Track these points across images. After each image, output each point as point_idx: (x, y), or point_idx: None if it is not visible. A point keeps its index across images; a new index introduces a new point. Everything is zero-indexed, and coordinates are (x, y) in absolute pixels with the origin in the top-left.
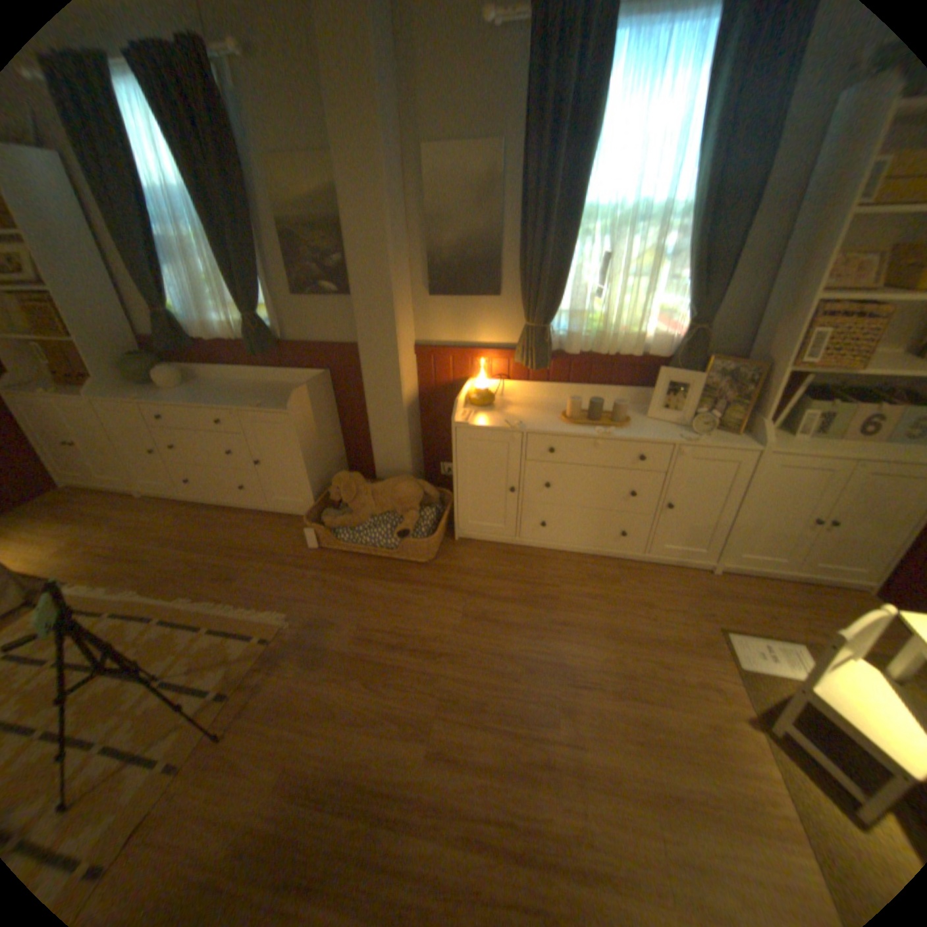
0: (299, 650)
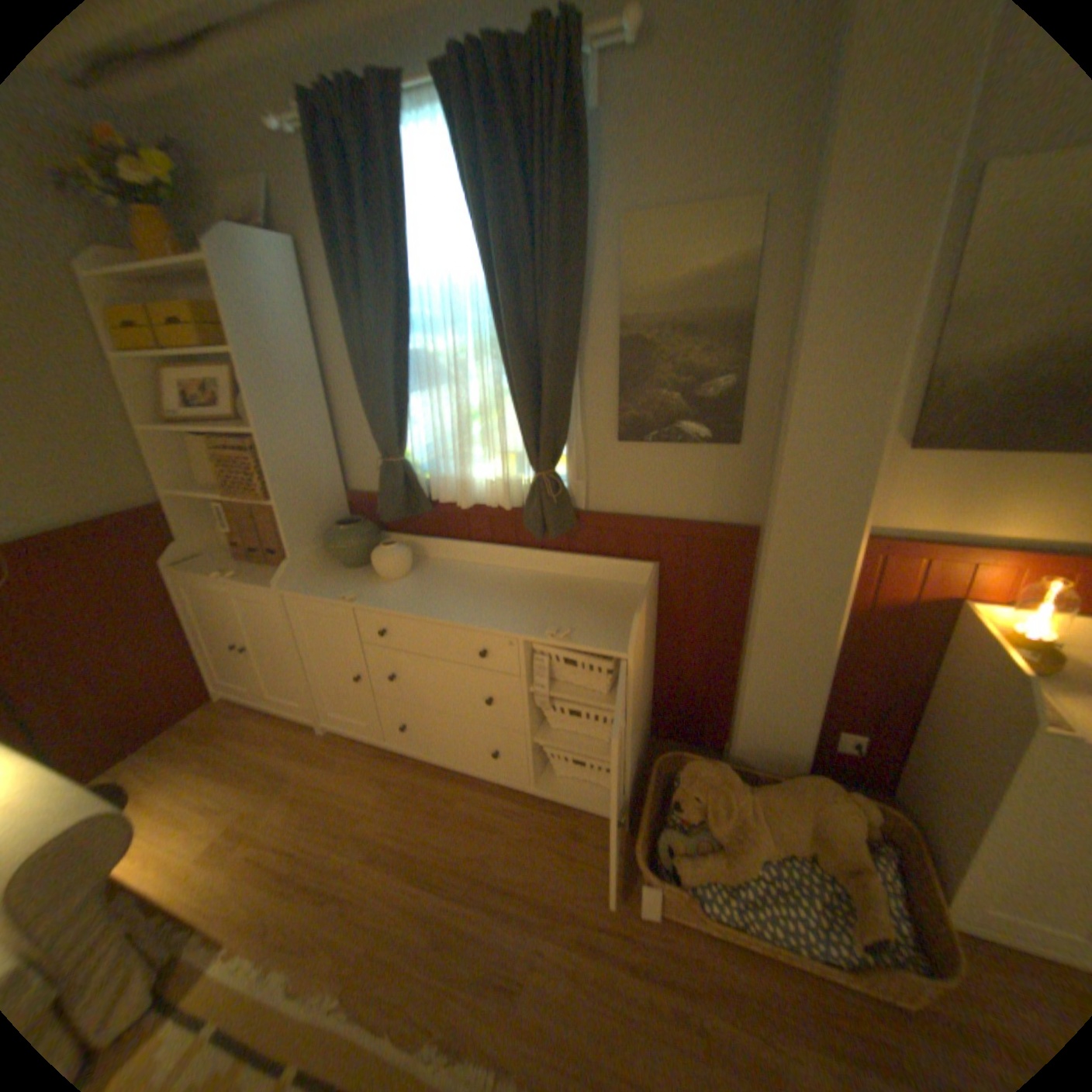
0: None
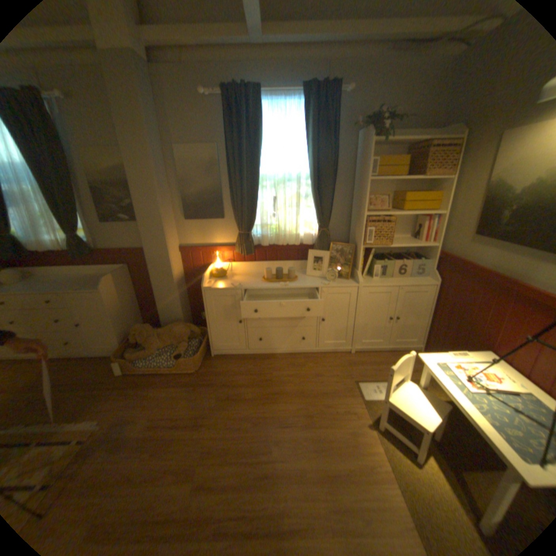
0: (106, 443)
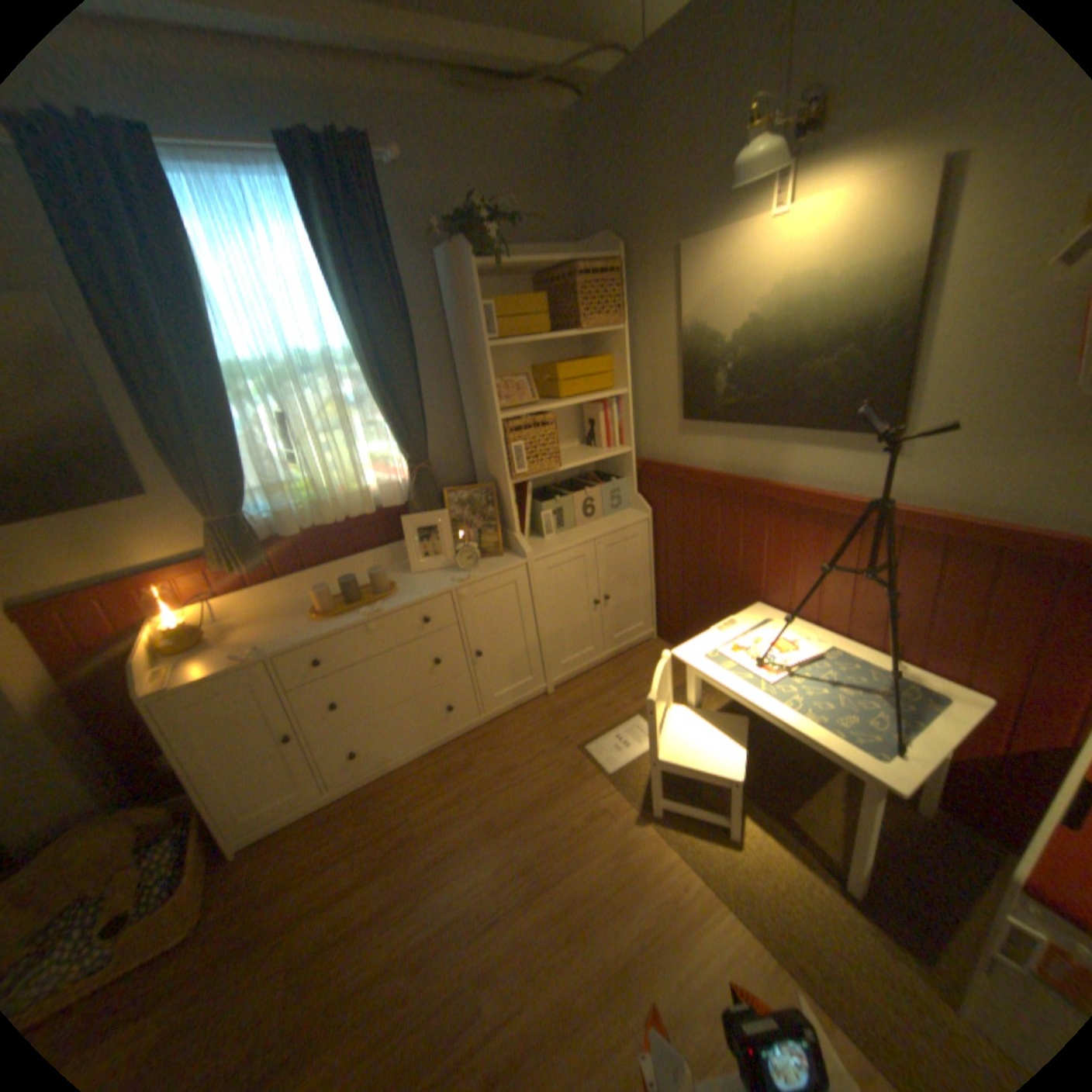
0: None
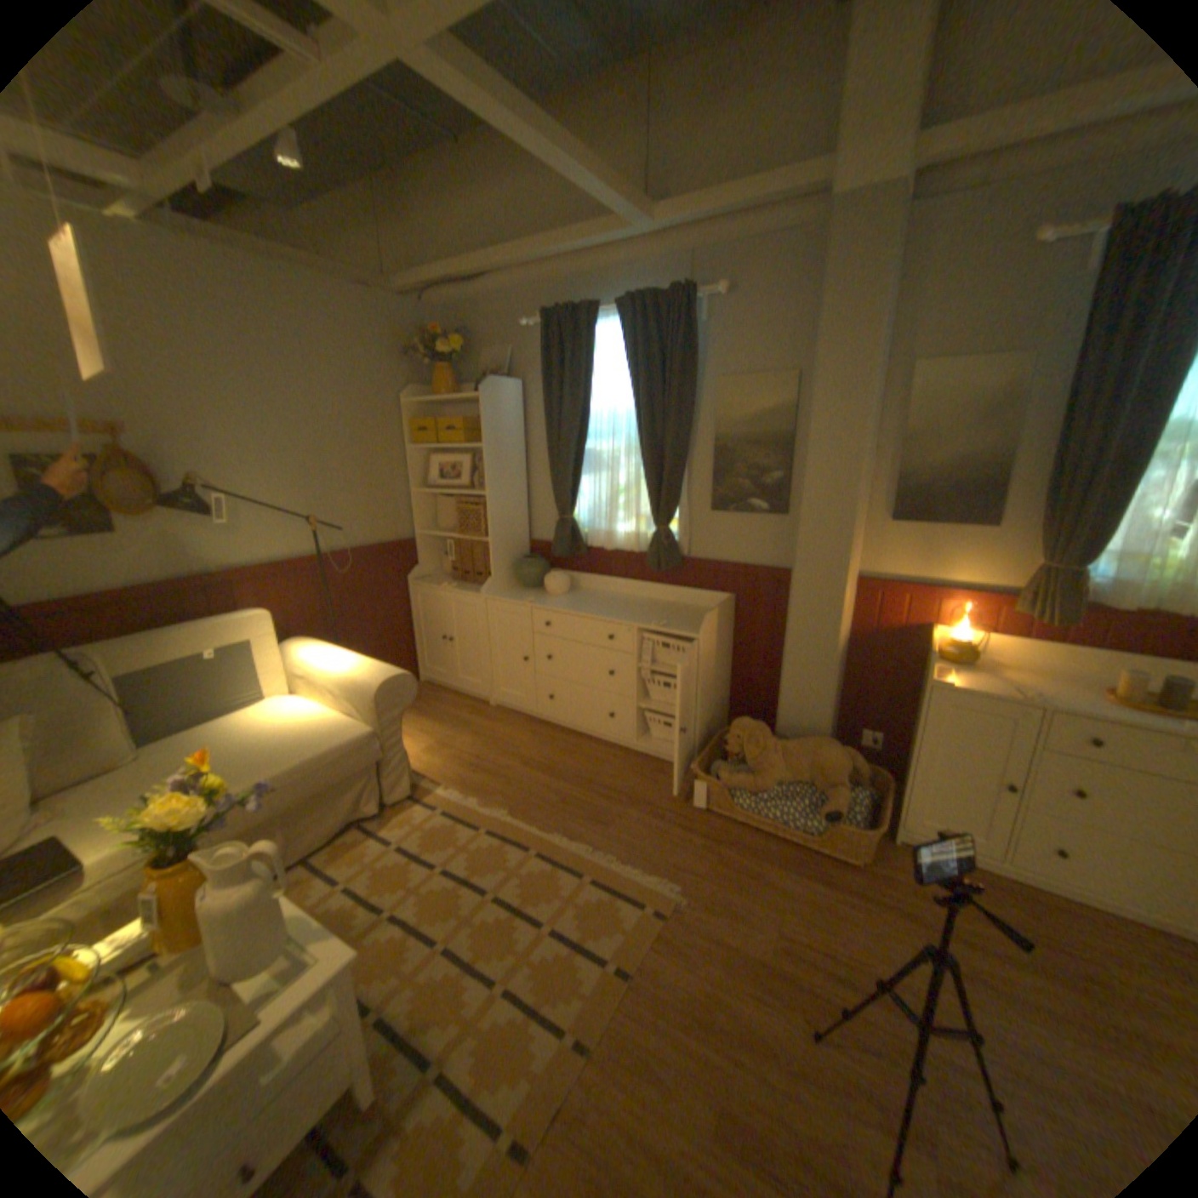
0: (708, 941)
